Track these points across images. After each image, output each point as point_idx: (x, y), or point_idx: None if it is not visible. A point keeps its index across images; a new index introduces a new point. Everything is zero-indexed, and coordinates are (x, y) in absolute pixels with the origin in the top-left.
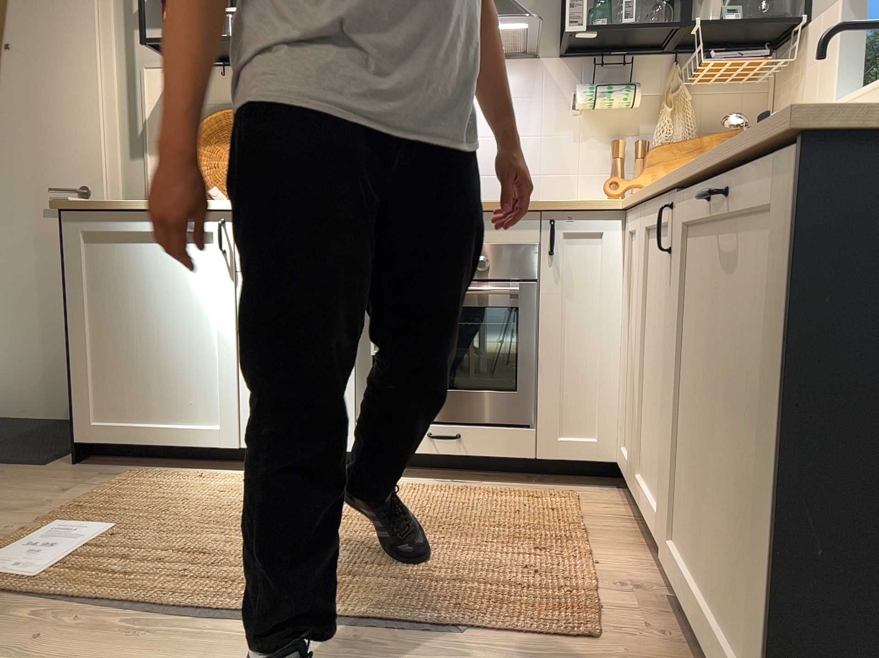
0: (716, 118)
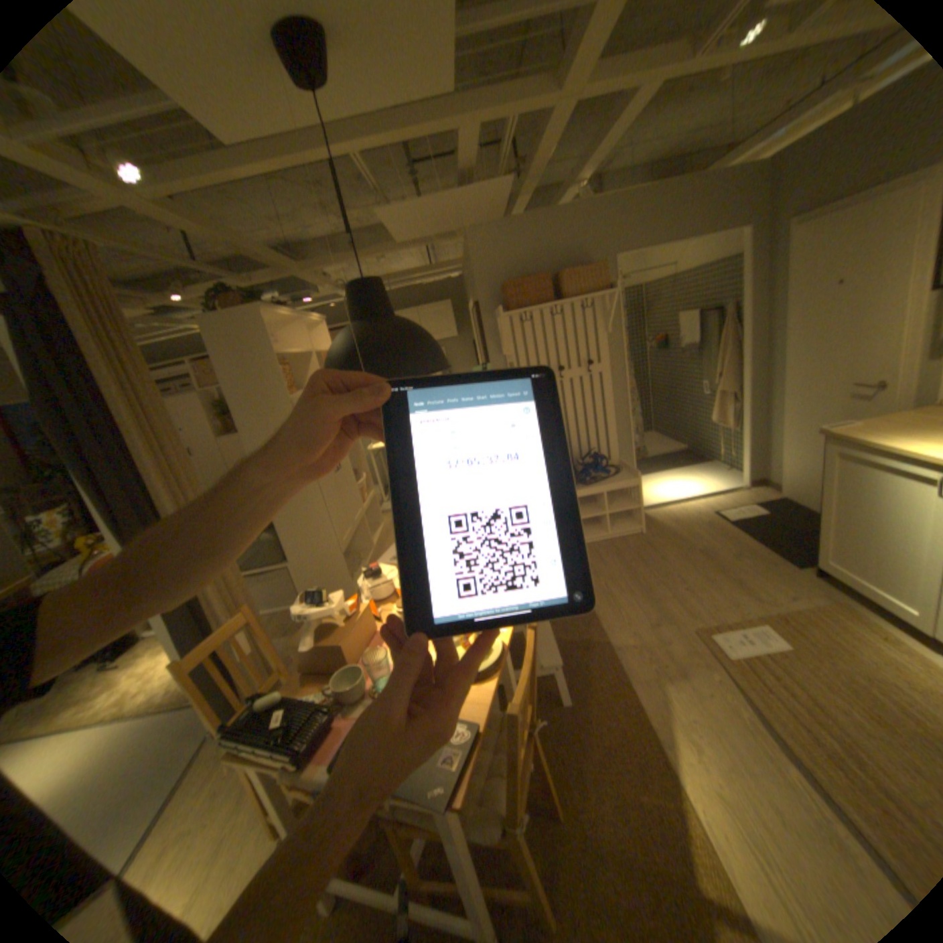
0: None
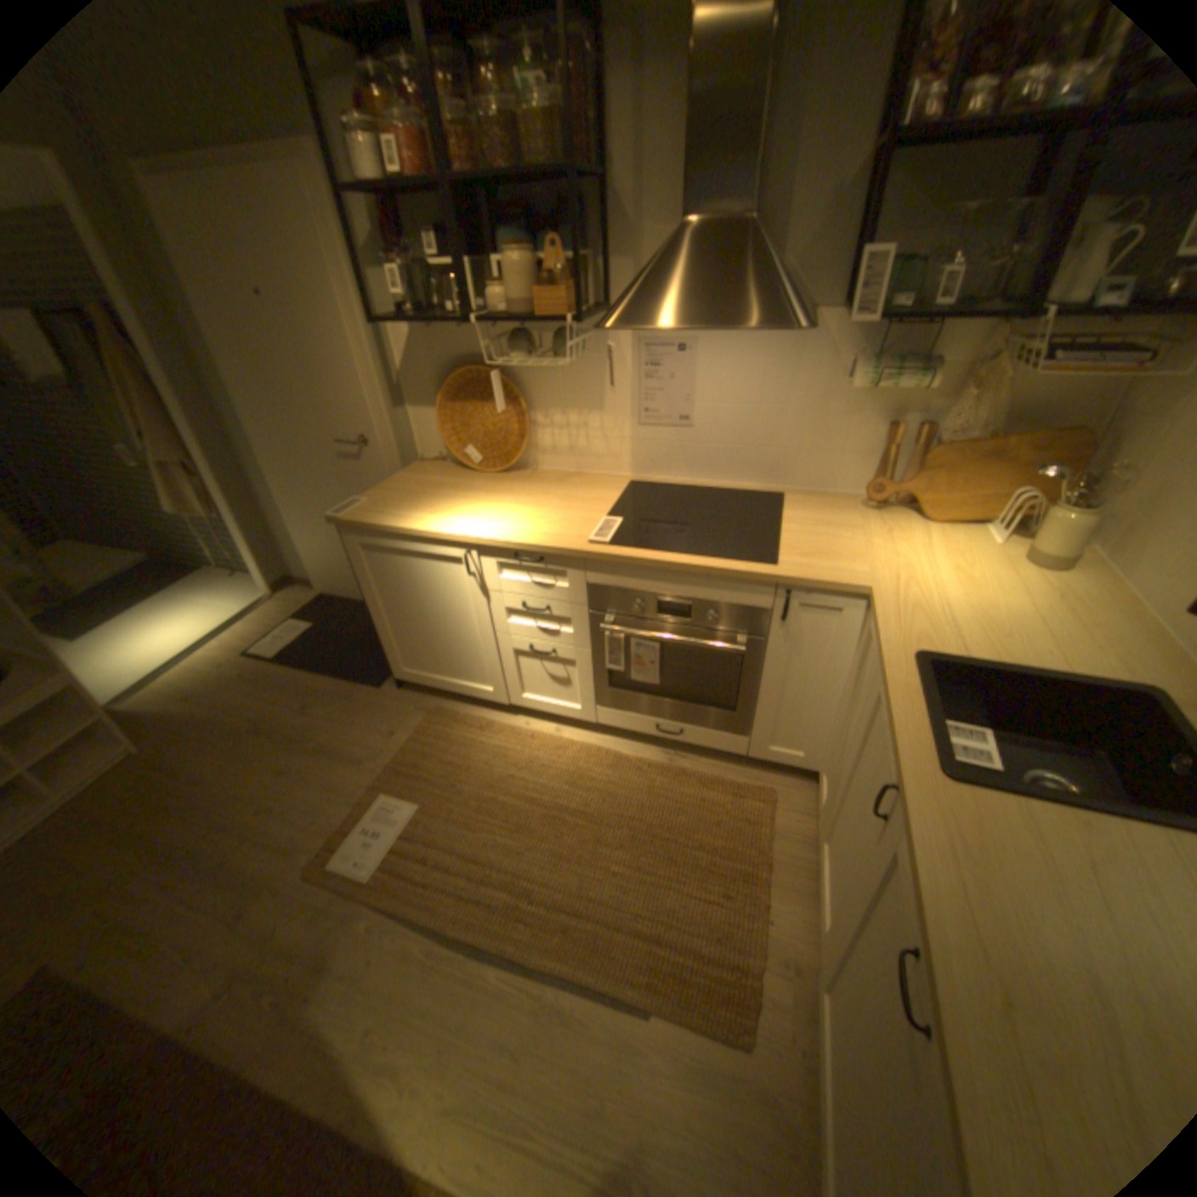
0: (1044, 393)
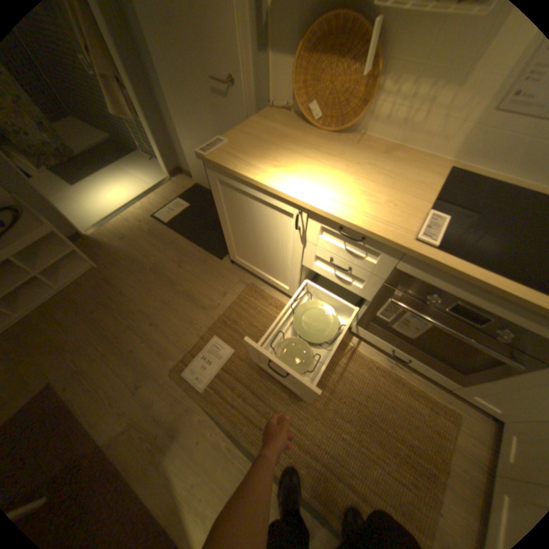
0: None
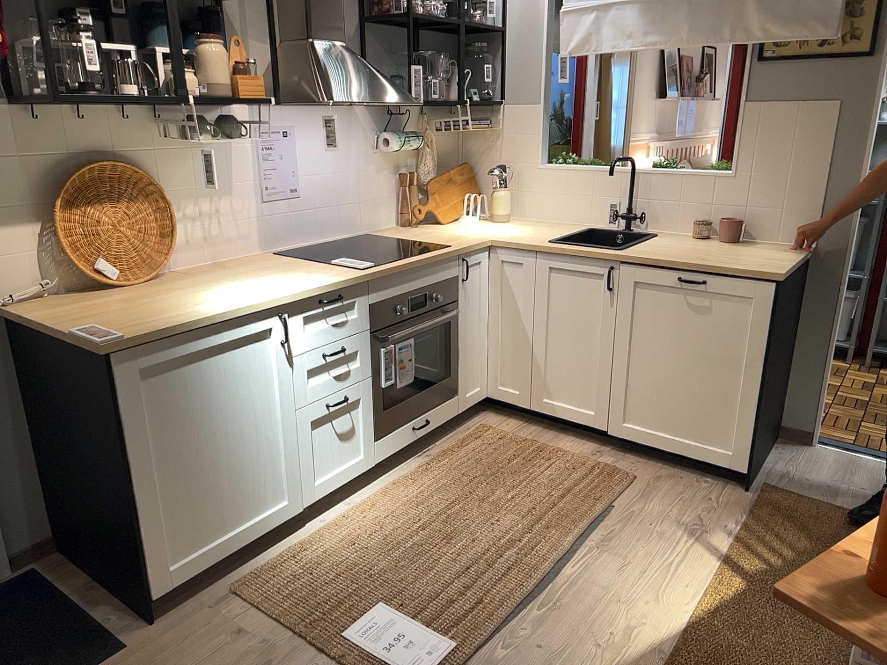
0: (441, 151)
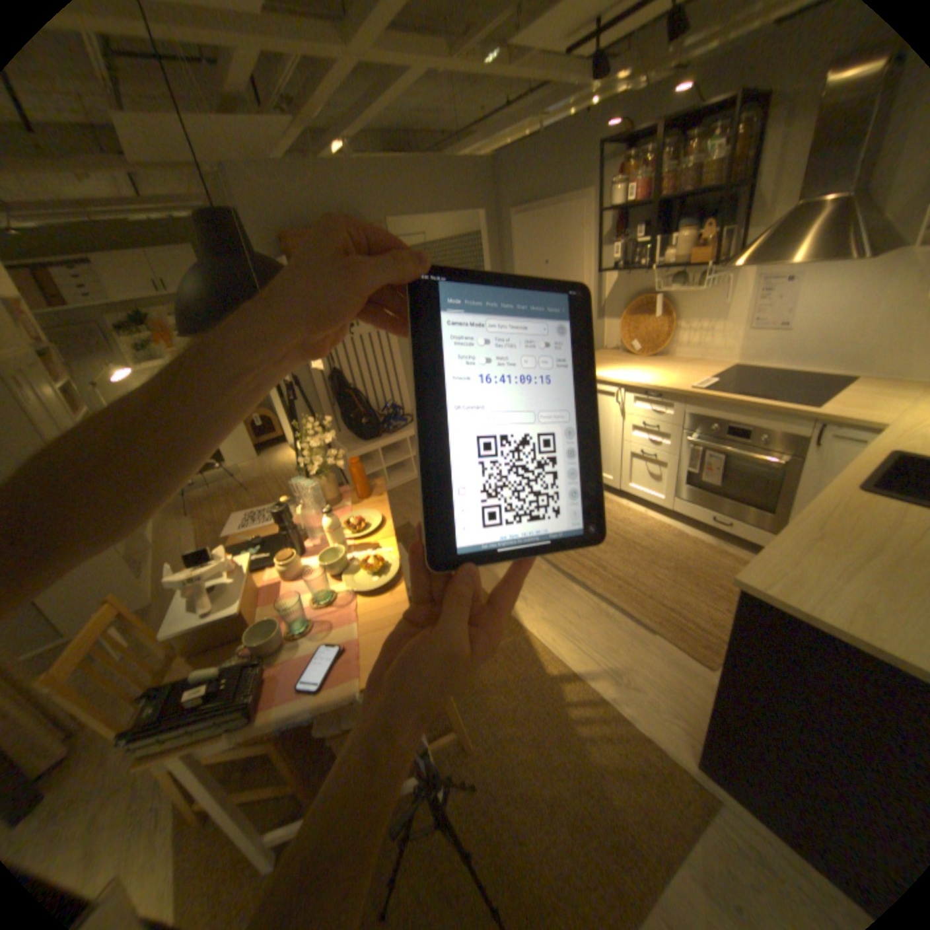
0: None
